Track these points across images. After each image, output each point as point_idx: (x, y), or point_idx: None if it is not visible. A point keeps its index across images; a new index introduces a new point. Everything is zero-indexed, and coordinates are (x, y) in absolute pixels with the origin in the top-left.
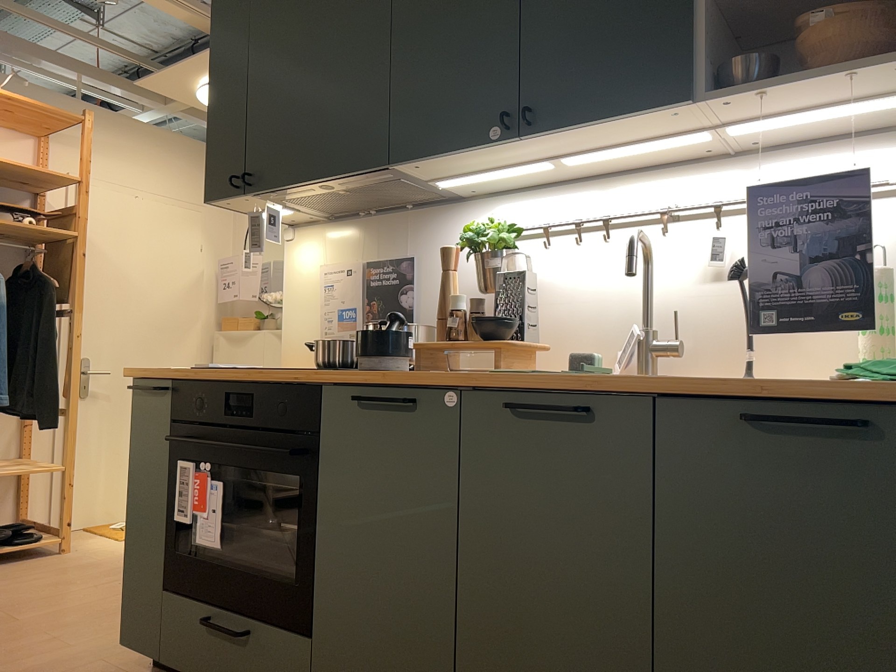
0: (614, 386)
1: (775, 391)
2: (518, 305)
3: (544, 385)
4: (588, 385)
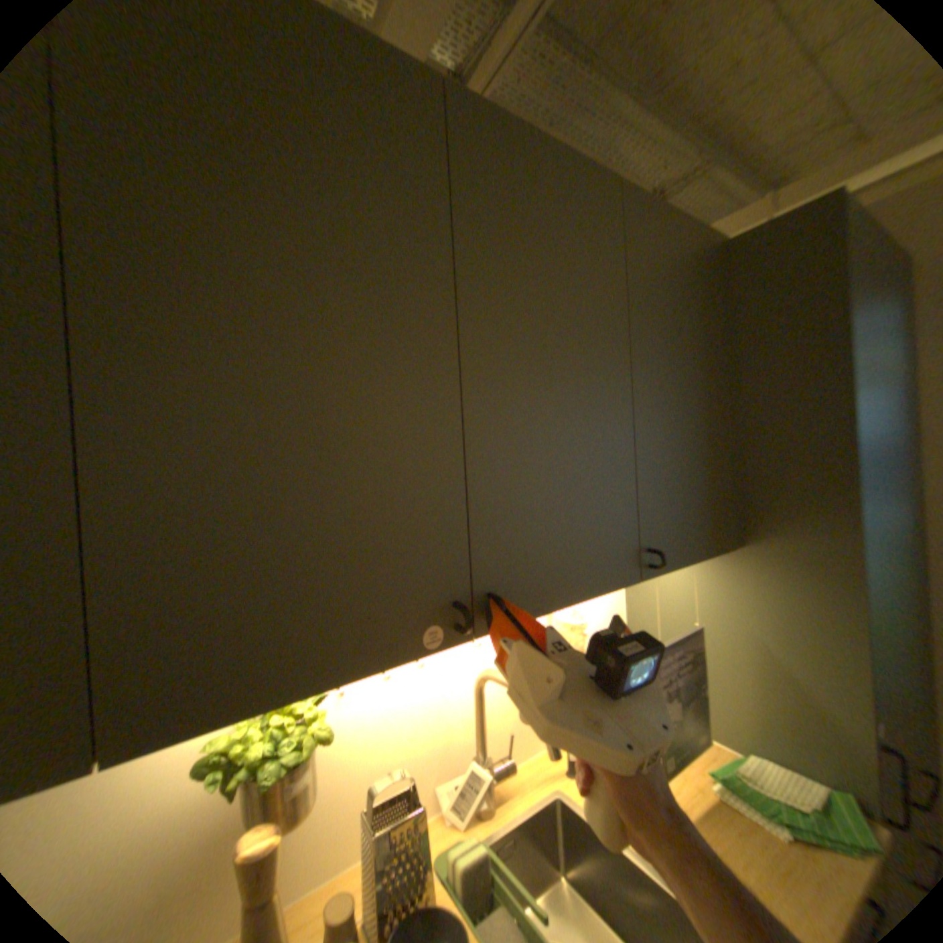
0: None
1: None
2: (419, 875)
3: None
4: None
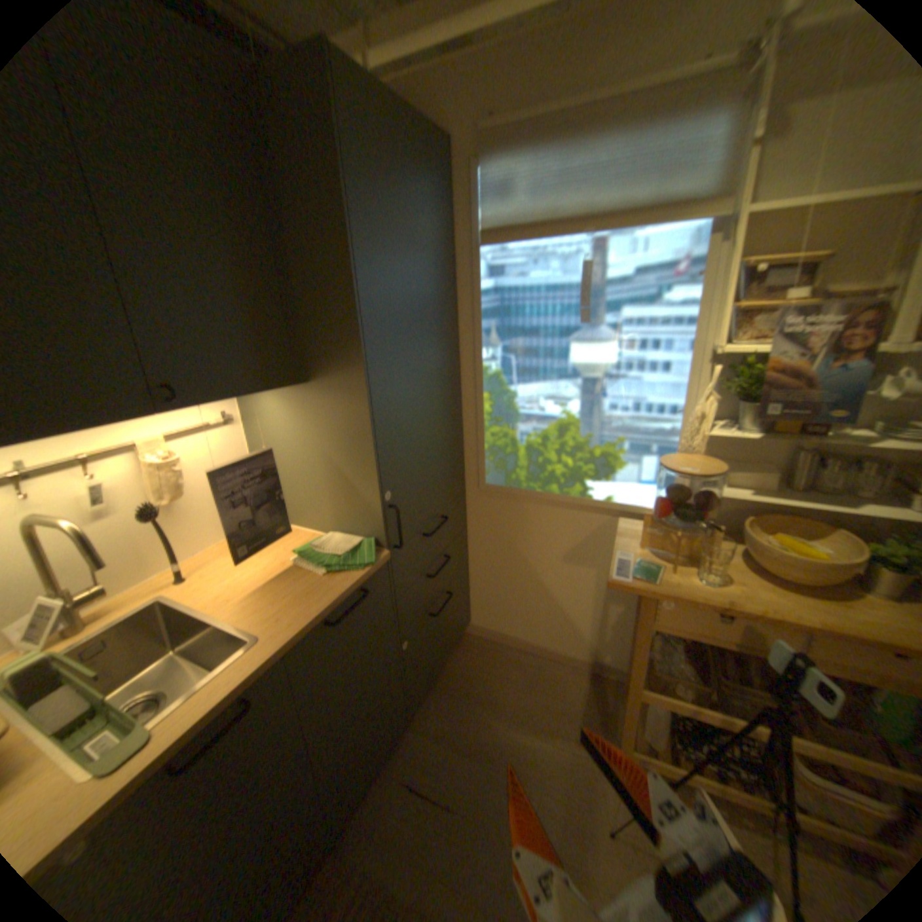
0: (260, 673)
1: (336, 605)
2: None
3: (191, 725)
4: (240, 690)
